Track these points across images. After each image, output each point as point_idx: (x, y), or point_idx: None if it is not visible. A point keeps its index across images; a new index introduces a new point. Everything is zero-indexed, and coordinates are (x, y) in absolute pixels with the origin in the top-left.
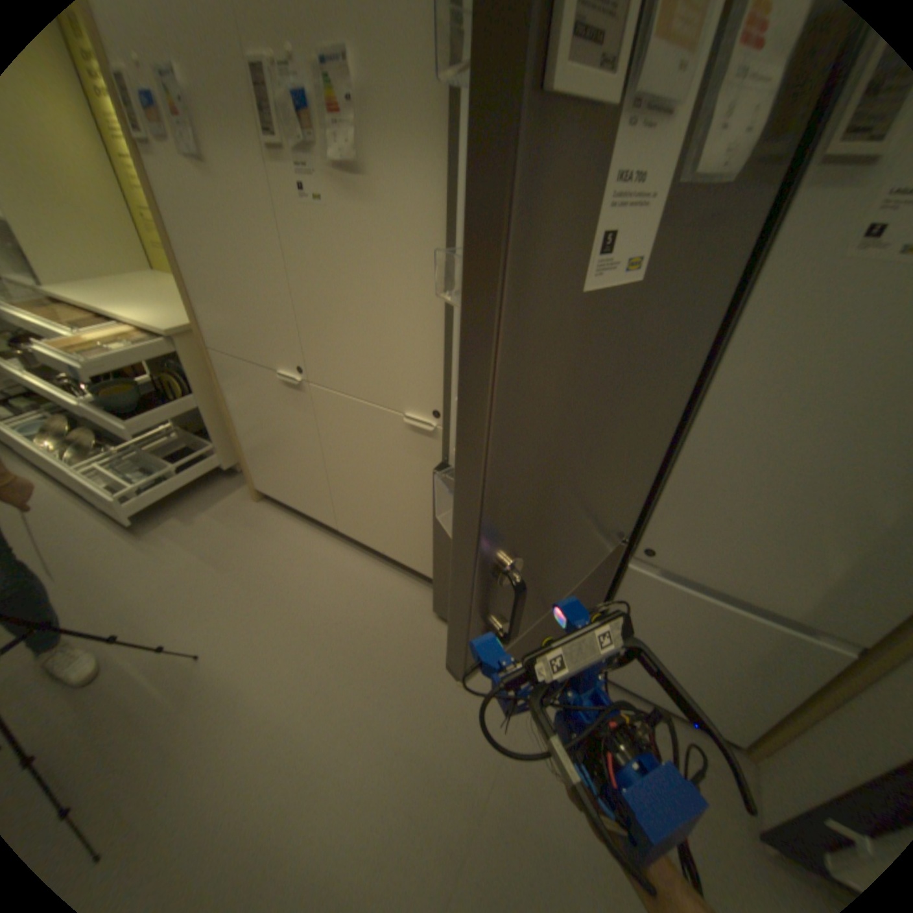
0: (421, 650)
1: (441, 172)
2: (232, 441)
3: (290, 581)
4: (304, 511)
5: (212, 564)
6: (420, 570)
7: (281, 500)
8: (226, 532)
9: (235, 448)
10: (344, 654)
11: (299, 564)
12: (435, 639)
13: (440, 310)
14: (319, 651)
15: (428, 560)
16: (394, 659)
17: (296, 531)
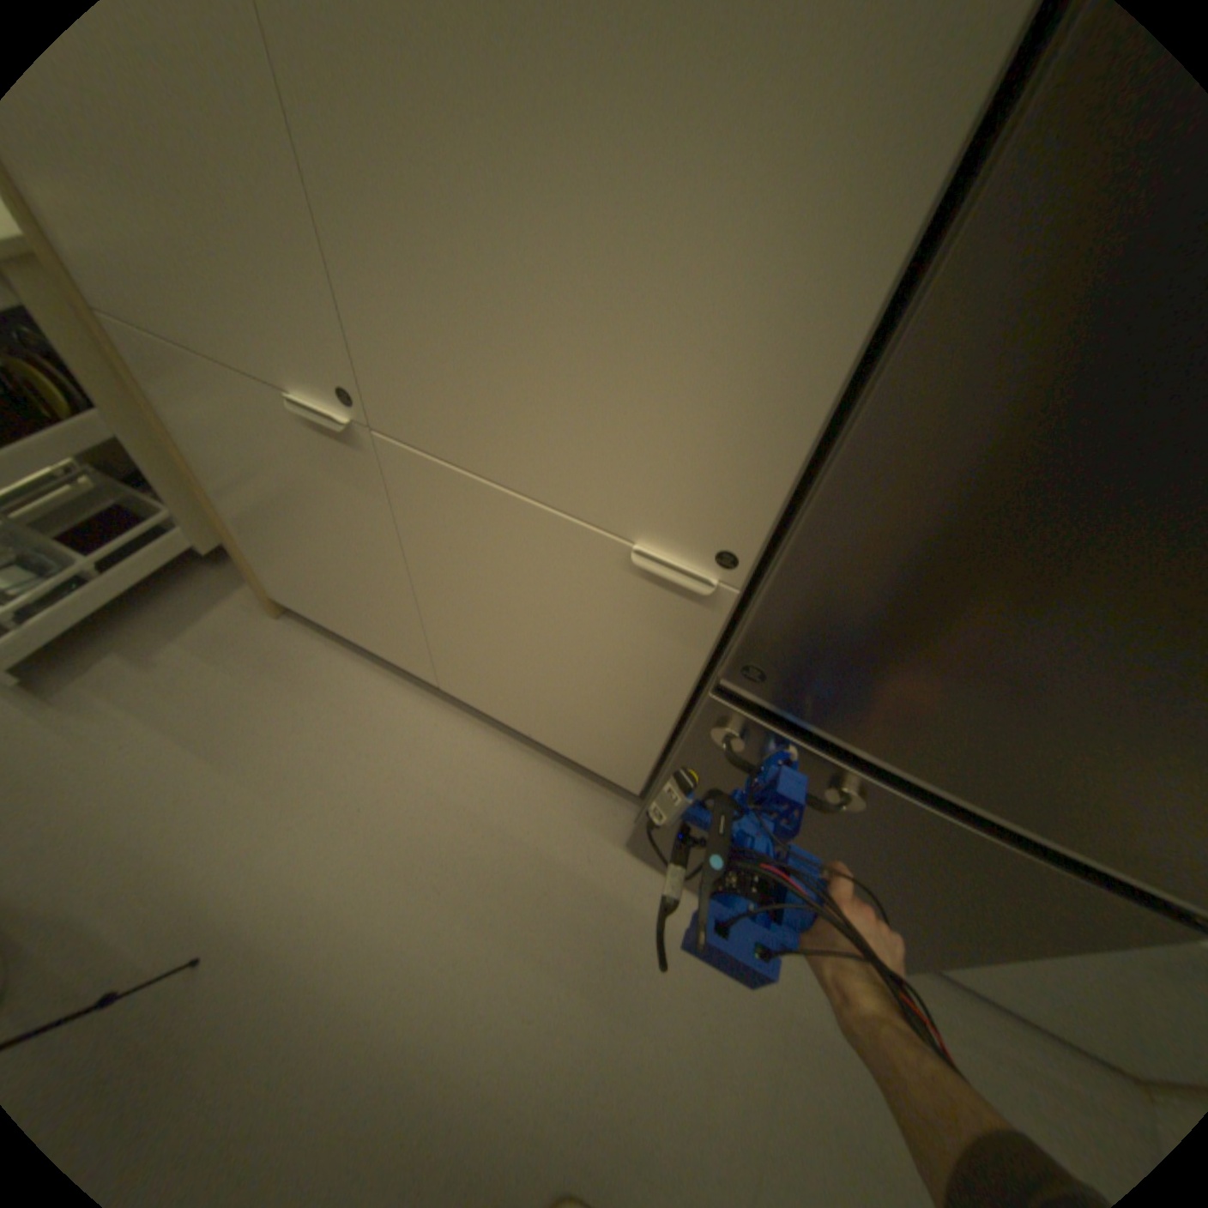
0: (611, 918)
1: None
2: (205, 516)
3: (359, 787)
4: (370, 649)
5: (204, 755)
6: (600, 772)
7: (323, 624)
8: (222, 683)
9: (214, 529)
10: (476, 935)
11: (371, 749)
12: (633, 895)
13: (864, 268)
14: (430, 933)
15: (620, 766)
16: (566, 941)
17: (358, 679)
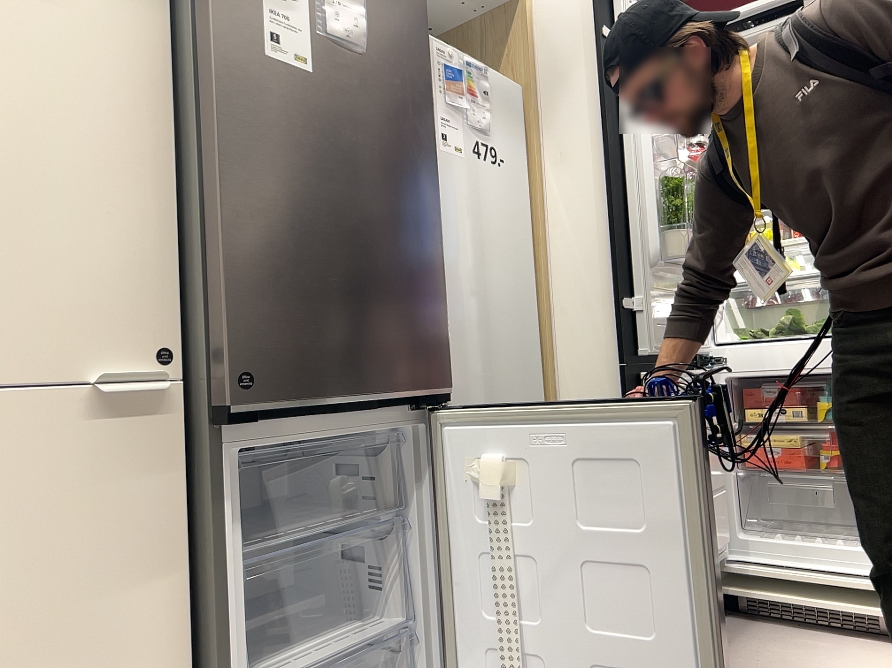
0: None
1: (155, 5)
2: None
3: None
4: None
5: None
6: None
7: None
8: None
9: None
10: None
11: None
12: None
13: (161, 173)
14: None
15: None
16: None
17: None
